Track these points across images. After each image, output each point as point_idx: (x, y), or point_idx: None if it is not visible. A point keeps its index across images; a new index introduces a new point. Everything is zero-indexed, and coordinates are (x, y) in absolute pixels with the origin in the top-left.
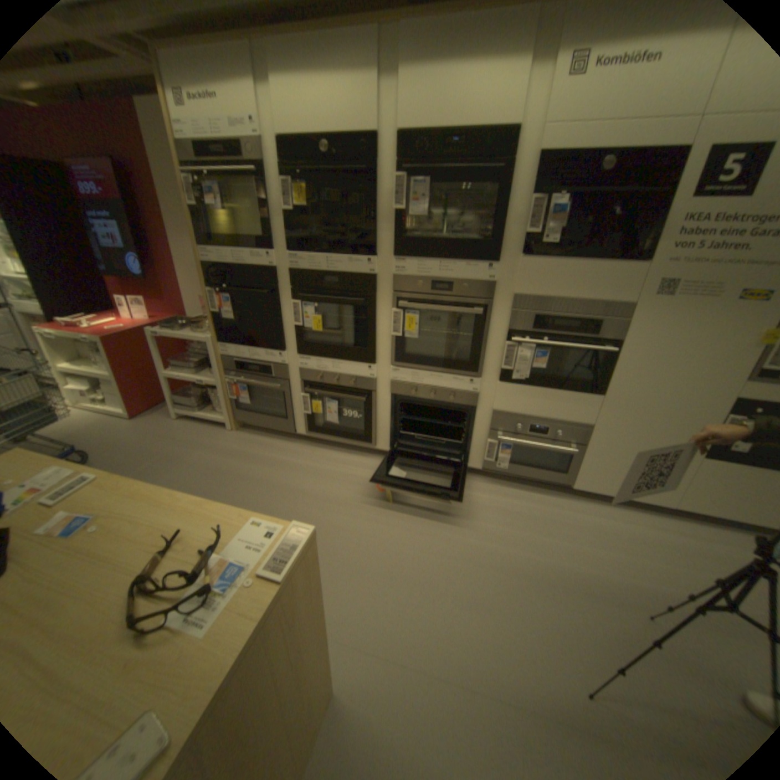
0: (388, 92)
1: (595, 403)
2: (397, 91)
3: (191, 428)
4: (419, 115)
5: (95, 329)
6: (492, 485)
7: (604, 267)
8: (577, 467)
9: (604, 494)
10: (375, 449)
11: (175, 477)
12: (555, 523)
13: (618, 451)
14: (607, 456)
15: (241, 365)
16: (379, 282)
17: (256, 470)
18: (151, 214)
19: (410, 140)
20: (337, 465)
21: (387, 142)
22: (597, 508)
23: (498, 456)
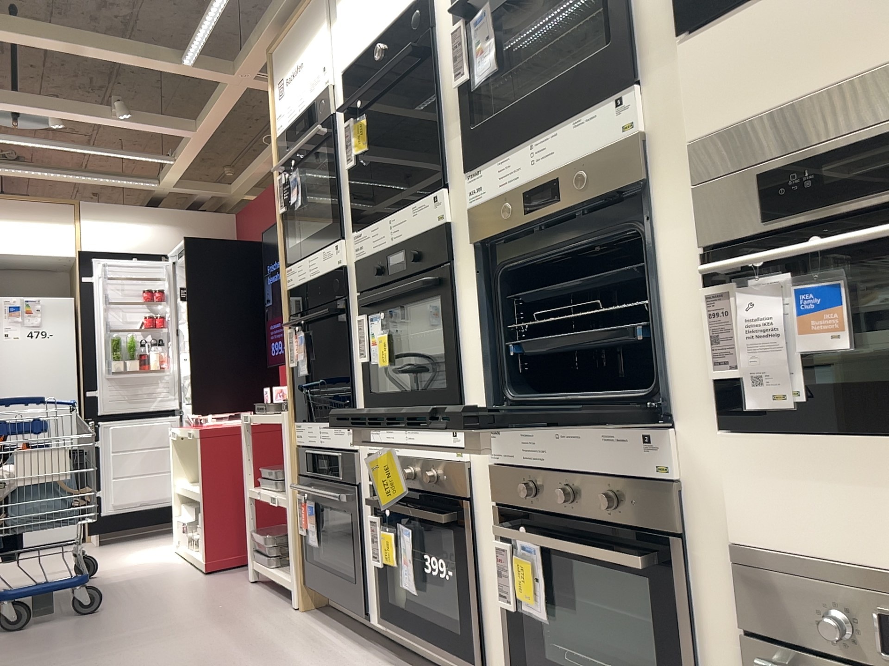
0: None
1: None
2: None
3: (257, 594)
4: None
5: (217, 424)
6: None
7: None
8: None
9: None
10: None
11: (147, 652)
12: None
13: None
14: None
15: (312, 459)
16: (454, 232)
17: None
18: None
19: None
20: None
21: None
22: None
23: None
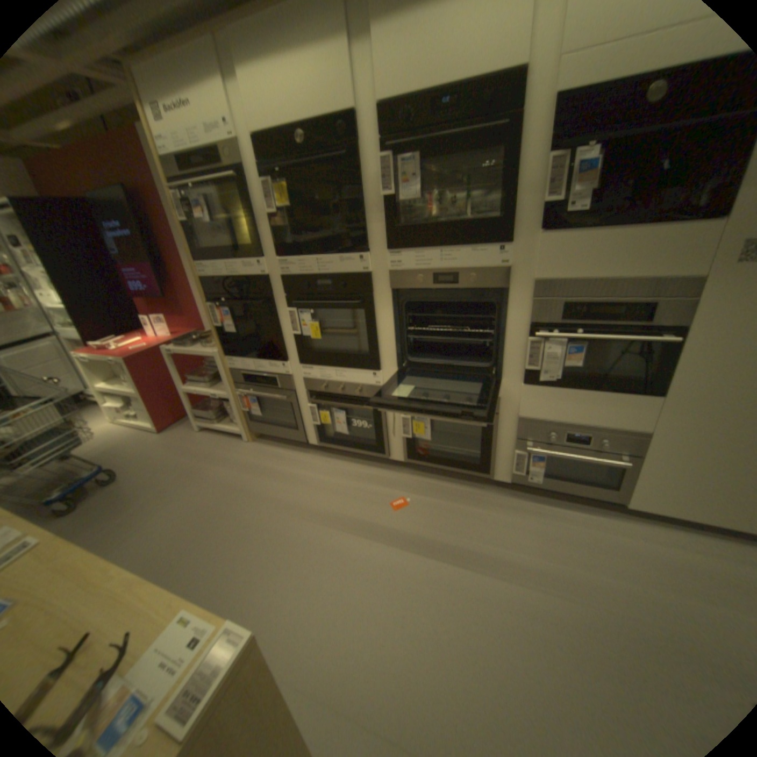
0: (361, 58)
1: (653, 406)
2: (371, 54)
3: (210, 440)
4: (399, 78)
5: (121, 349)
6: (525, 501)
7: (656, 233)
8: (632, 483)
9: (672, 516)
10: (390, 460)
11: (189, 495)
12: (607, 554)
13: (688, 465)
14: (673, 471)
15: (248, 377)
16: (374, 280)
17: (267, 485)
18: (162, 233)
19: (392, 111)
20: (349, 478)
21: (367, 118)
22: (662, 533)
23: (529, 470)
